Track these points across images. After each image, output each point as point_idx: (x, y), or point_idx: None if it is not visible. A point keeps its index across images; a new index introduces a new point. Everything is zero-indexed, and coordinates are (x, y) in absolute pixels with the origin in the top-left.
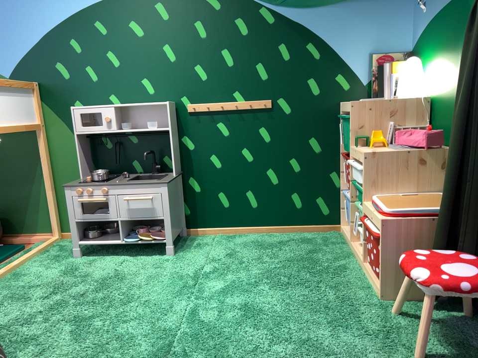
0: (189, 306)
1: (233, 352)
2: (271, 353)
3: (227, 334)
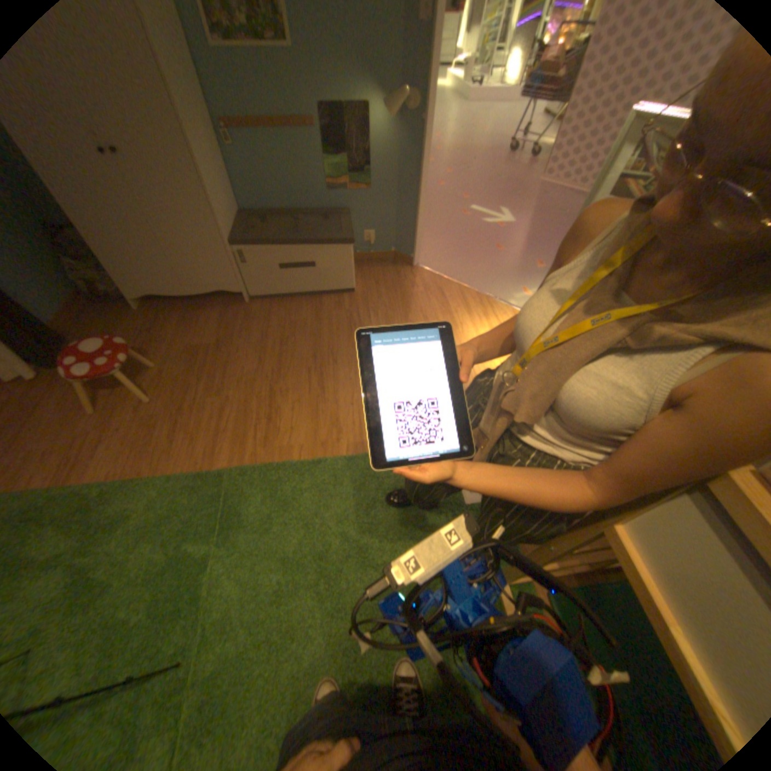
0: (195, 634)
1: (154, 548)
2: (119, 551)
3: (154, 575)
